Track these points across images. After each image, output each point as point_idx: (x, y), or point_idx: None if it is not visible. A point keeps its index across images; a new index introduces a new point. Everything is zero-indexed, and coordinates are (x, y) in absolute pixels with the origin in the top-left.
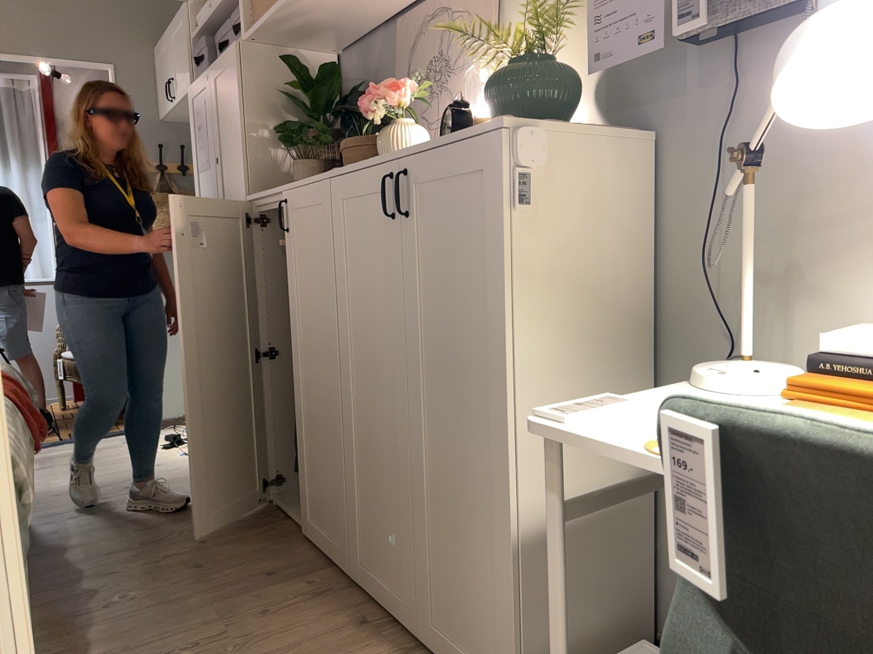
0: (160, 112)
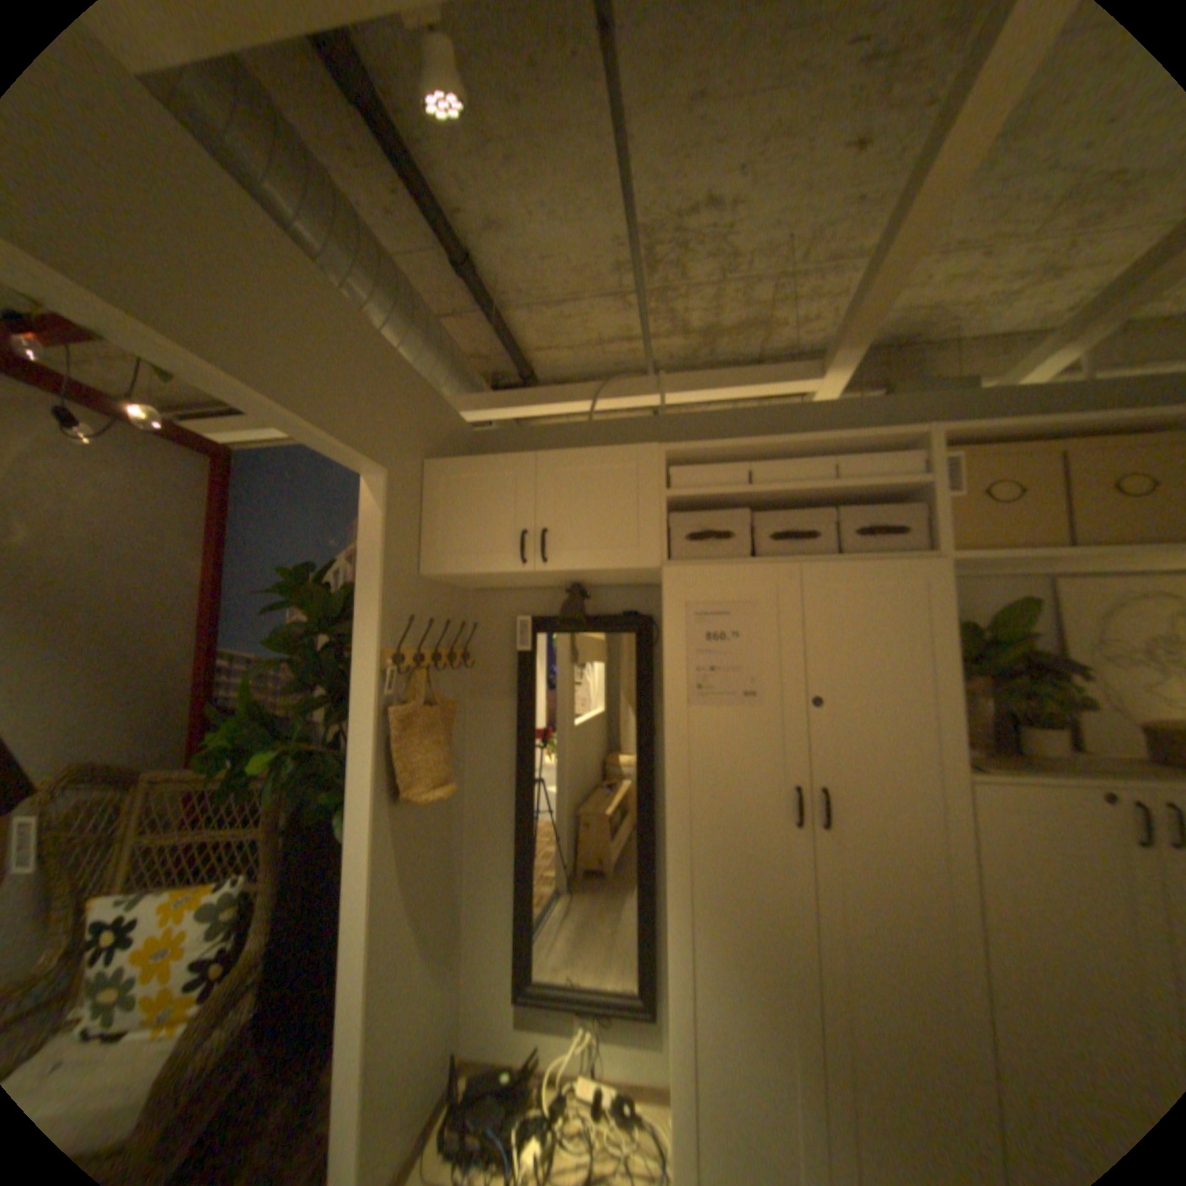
0: (435, 564)
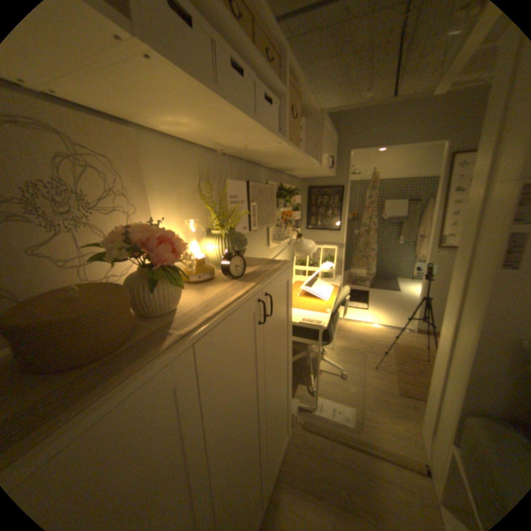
0: None
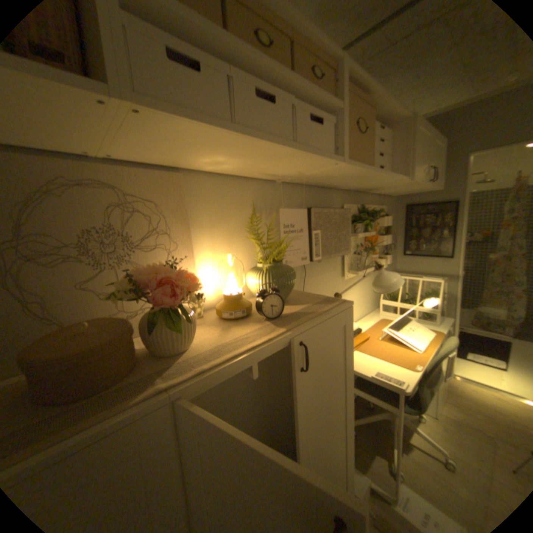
0: None
